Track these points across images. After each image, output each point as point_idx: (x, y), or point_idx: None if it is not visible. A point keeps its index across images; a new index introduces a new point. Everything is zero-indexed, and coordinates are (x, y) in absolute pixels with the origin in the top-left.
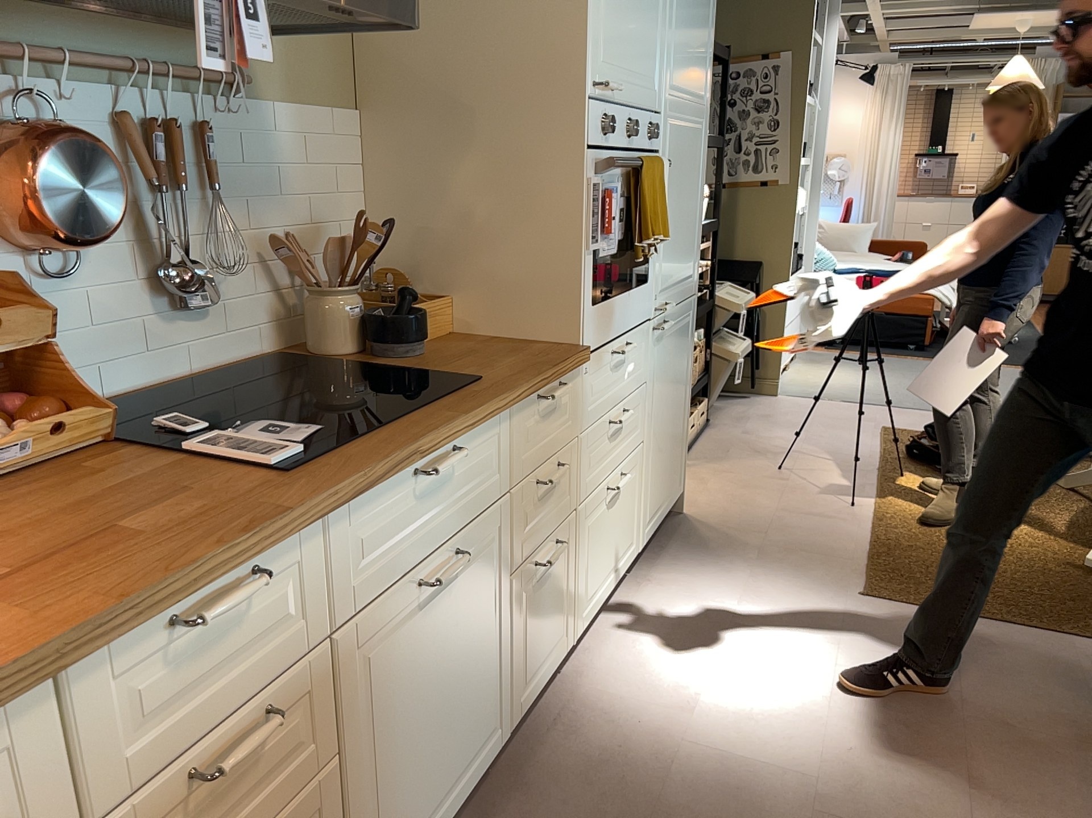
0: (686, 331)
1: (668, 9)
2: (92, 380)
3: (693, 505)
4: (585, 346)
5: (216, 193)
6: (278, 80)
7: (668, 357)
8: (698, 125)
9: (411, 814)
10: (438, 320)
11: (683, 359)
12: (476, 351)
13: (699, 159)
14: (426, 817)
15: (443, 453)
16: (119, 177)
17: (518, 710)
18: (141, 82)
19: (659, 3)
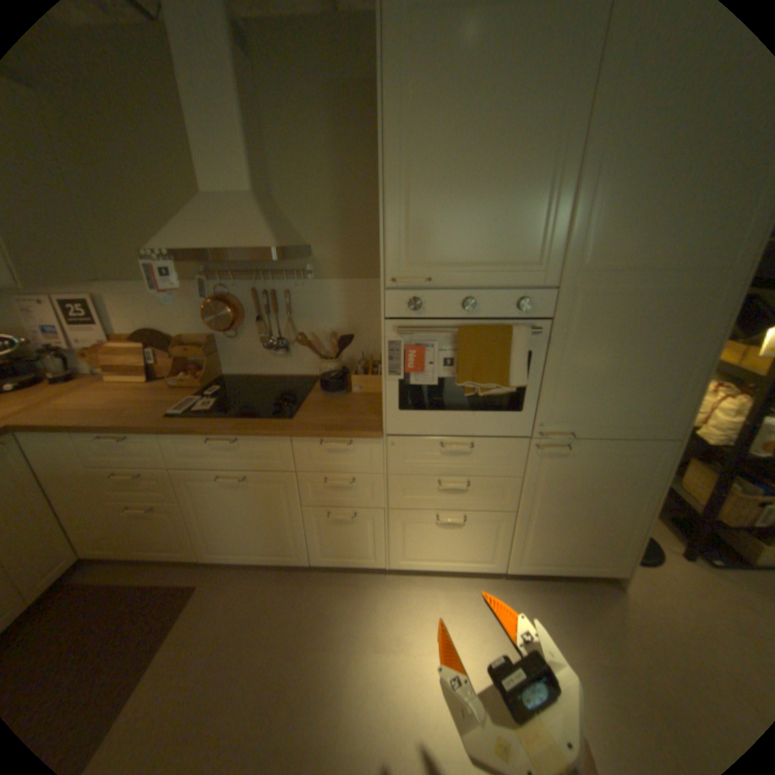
0: (638, 465)
1: (577, 192)
2: (246, 368)
3: (647, 598)
4: (387, 430)
5: (289, 315)
6: (333, 268)
7: (578, 474)
8: (699, 289)
9: (228, 546)
10: (373, 385)
11: (626, 484)
12: (346, 407)
13: (696, 322)
14: (239, 553)
15: (230, 438)
16: (229, 312)
17: (319, 563)
18: (265, 276)
19: (548, 193)
